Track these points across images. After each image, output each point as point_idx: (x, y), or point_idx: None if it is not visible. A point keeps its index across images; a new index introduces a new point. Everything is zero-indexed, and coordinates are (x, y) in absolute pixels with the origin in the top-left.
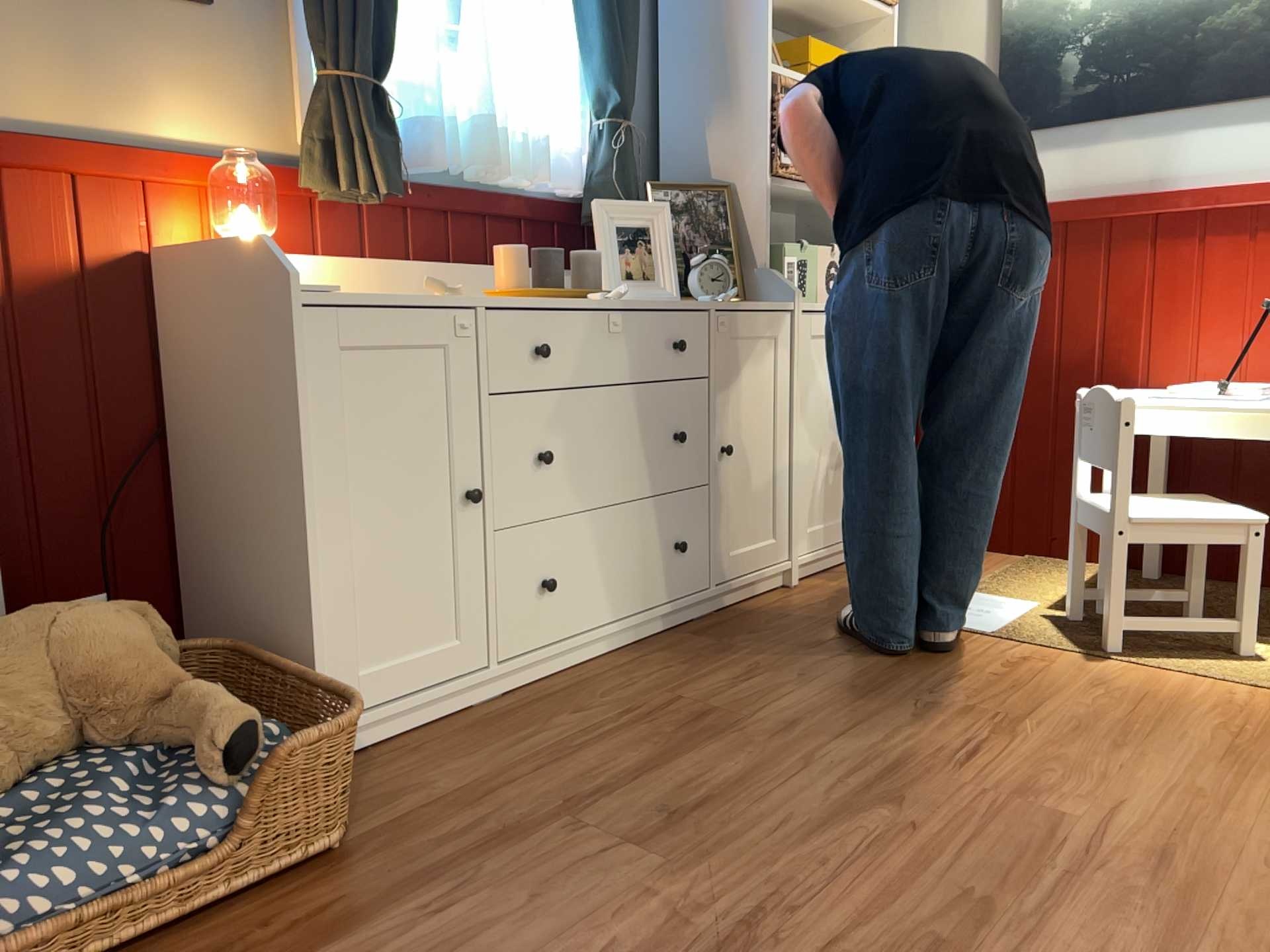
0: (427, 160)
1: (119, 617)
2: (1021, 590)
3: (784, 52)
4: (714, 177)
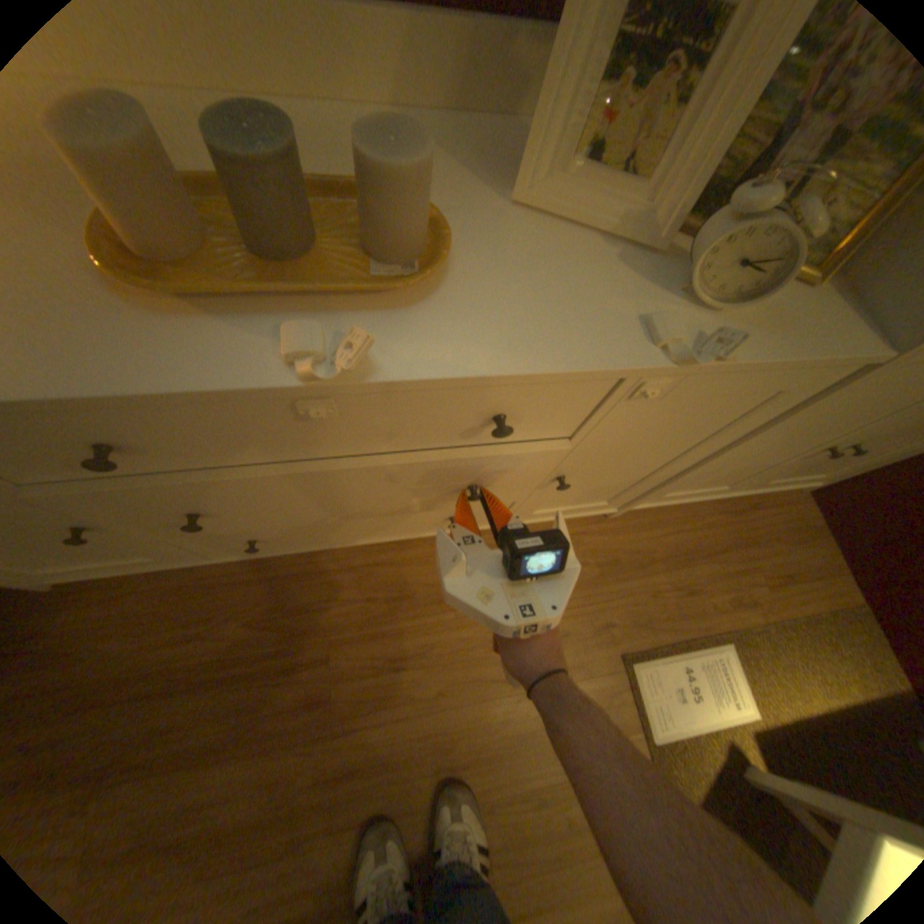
0: None
1: None
2: (780, 678)
3: None
4: None
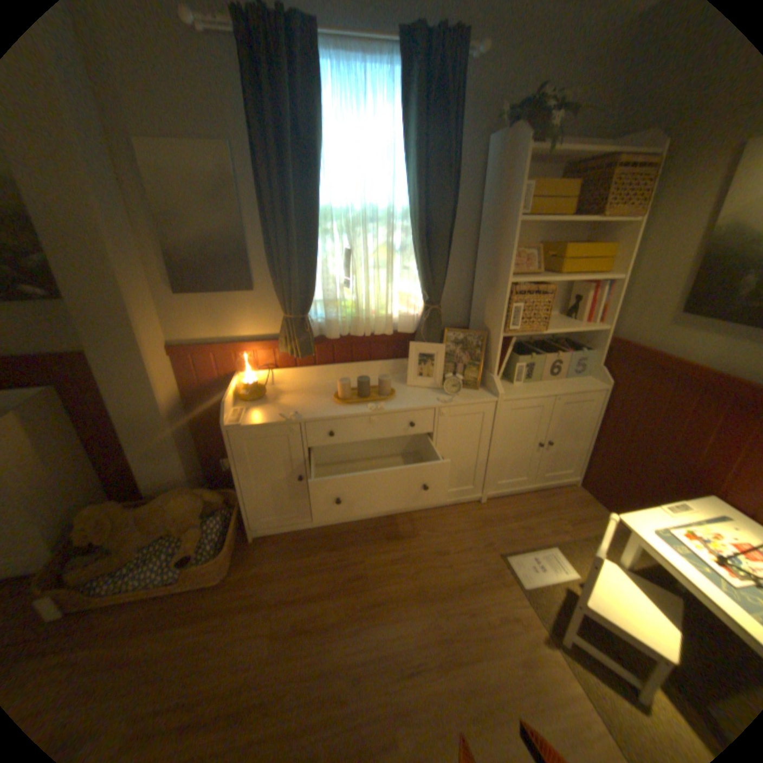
0: (330, 336)
1: (186, 503)
2: (586, 561)
3: (556, 248)
4: (485, 324)
